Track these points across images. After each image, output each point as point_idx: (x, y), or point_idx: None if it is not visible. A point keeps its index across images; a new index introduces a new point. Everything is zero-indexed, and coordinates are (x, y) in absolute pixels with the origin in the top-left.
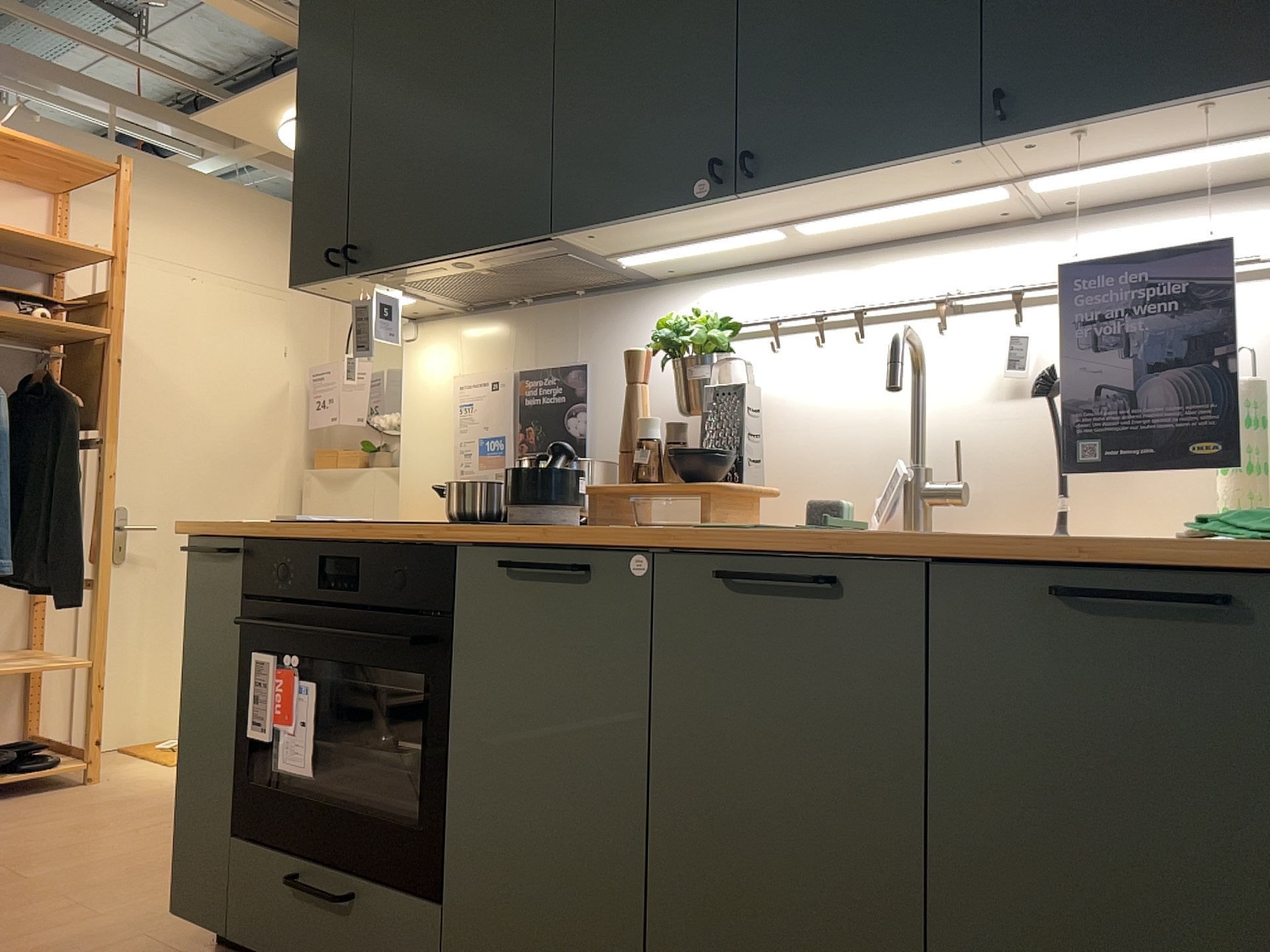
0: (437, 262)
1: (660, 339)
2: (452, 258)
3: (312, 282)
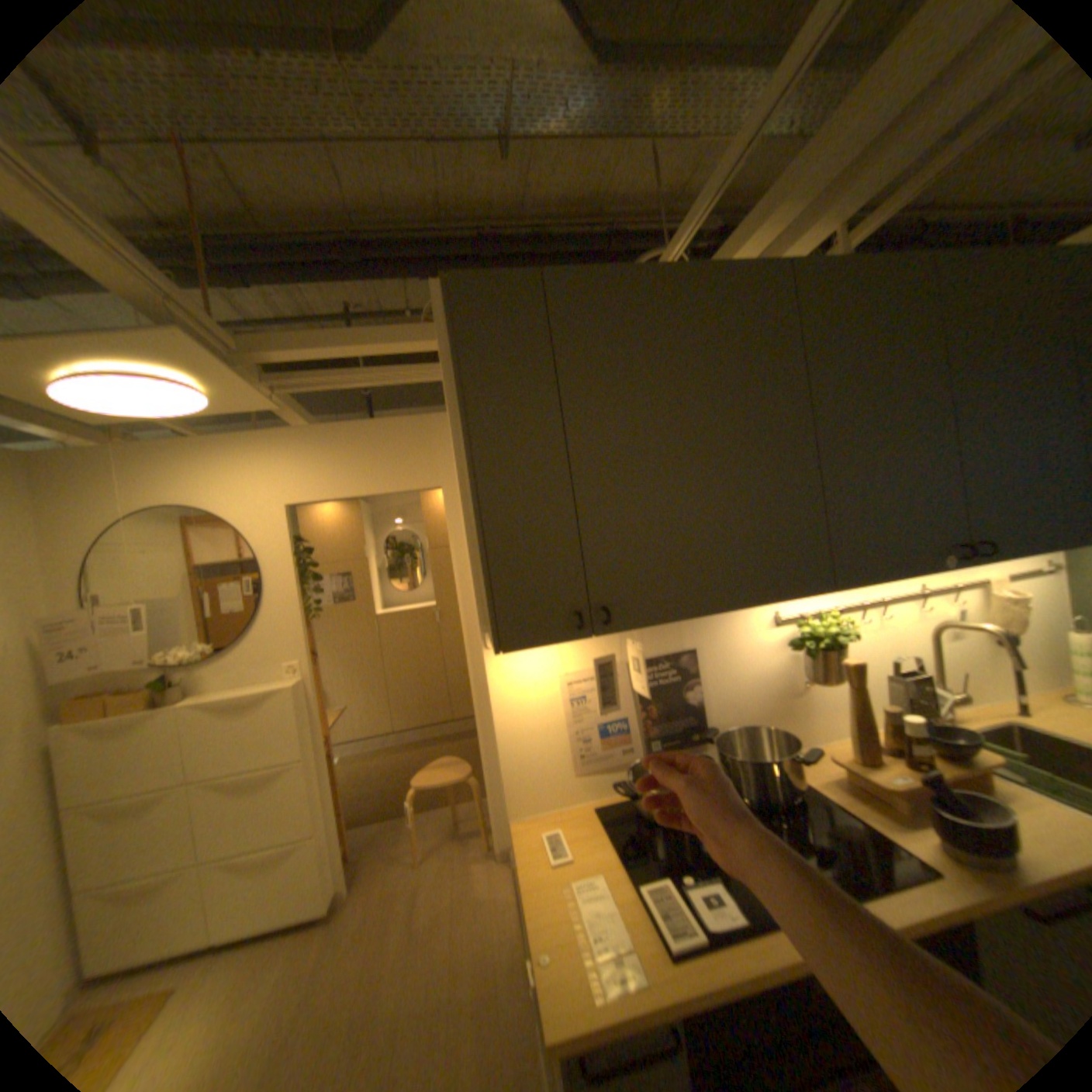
0: (700, 614)
1: (823, 642)
2: (720, 611)
3: (526, 643)
